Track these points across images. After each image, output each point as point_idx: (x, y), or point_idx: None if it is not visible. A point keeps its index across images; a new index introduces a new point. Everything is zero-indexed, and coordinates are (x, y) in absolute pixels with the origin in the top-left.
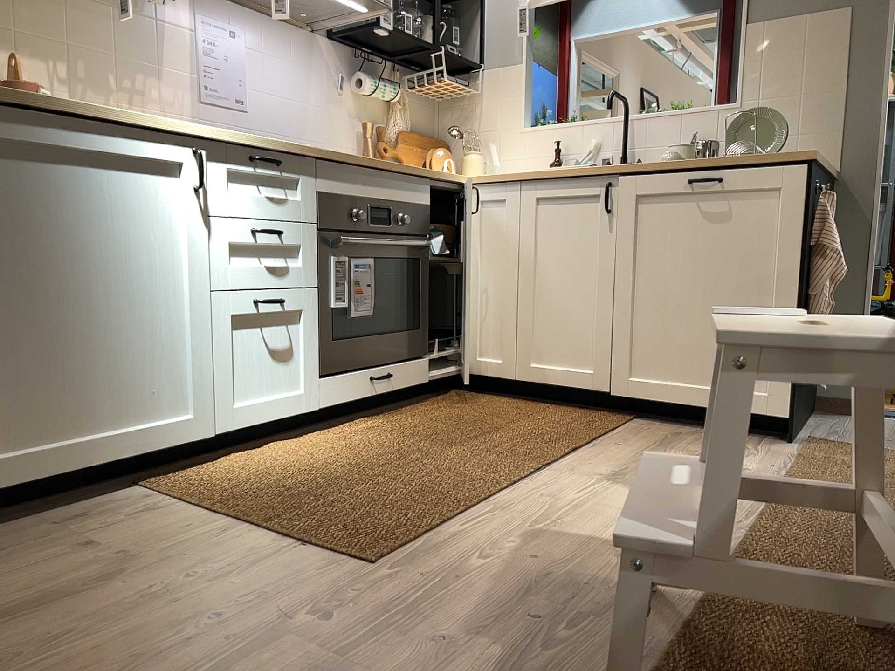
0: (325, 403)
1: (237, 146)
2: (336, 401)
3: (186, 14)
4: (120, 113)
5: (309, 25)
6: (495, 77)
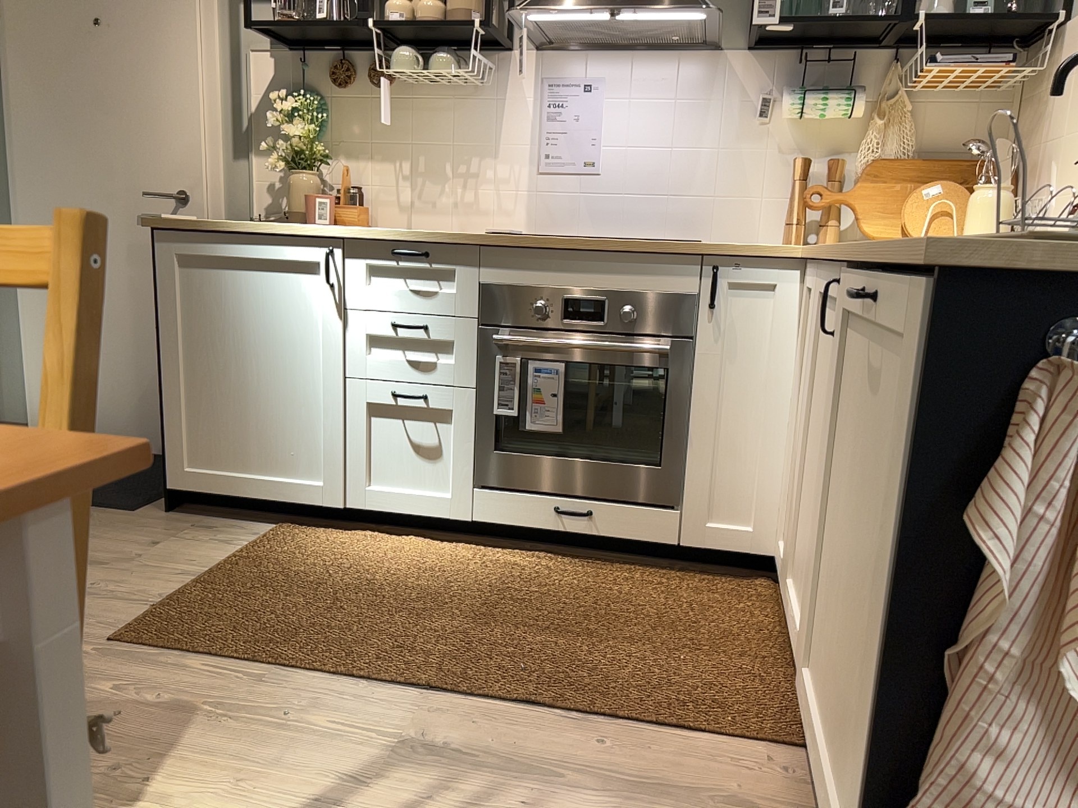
0: (482, 520)
1: (373, 241)
2: (497, 522)
3: (525, 78)
4: (262, 225)
5: (697, 42)
6: (1076, 31)
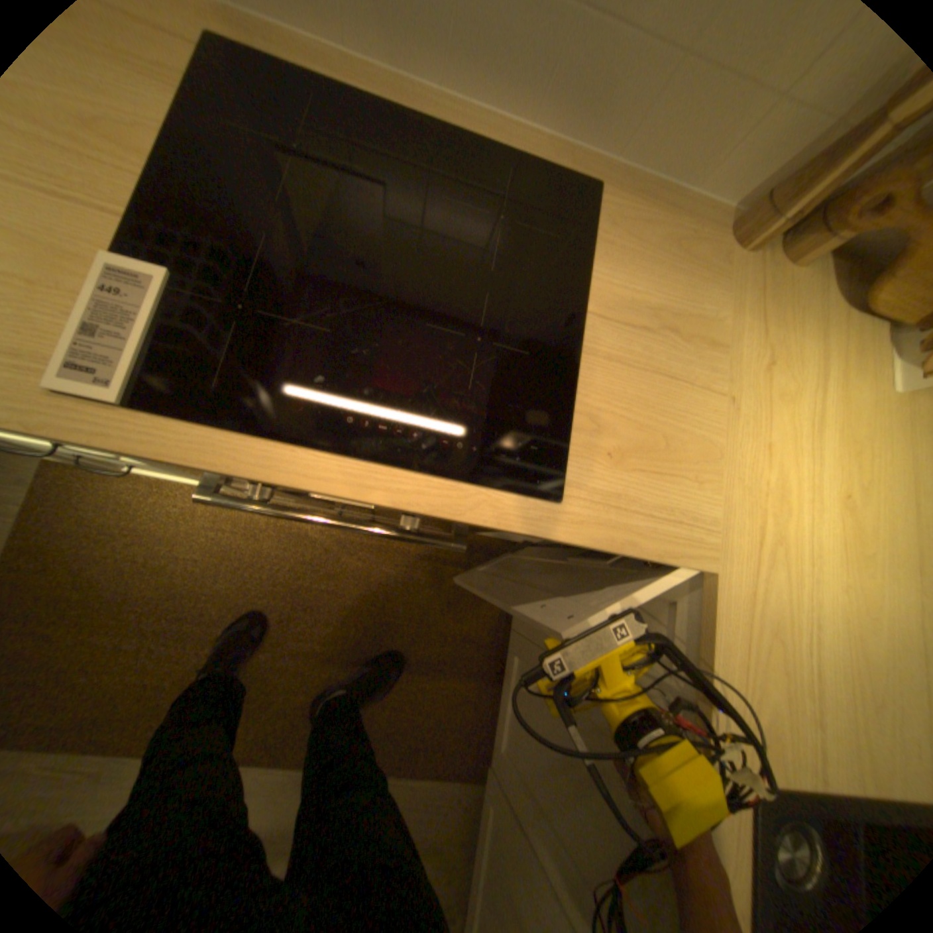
0: None
1: None
2: None
3: None
4: None
5: None
6: None
